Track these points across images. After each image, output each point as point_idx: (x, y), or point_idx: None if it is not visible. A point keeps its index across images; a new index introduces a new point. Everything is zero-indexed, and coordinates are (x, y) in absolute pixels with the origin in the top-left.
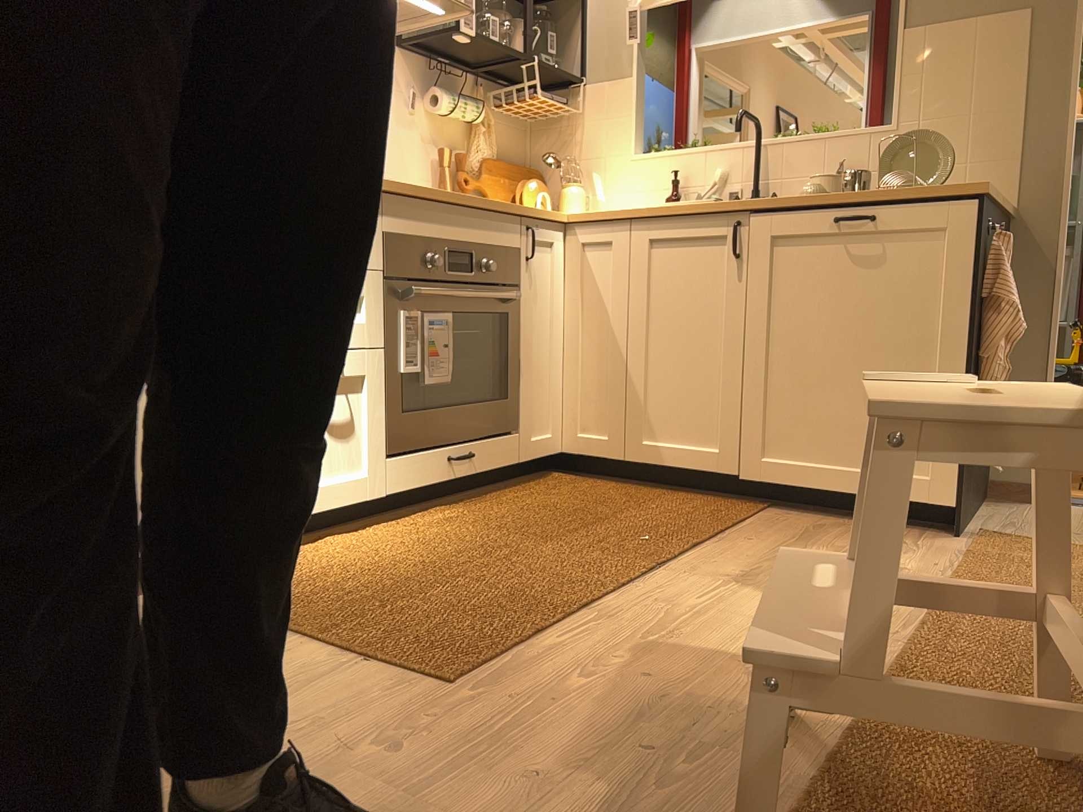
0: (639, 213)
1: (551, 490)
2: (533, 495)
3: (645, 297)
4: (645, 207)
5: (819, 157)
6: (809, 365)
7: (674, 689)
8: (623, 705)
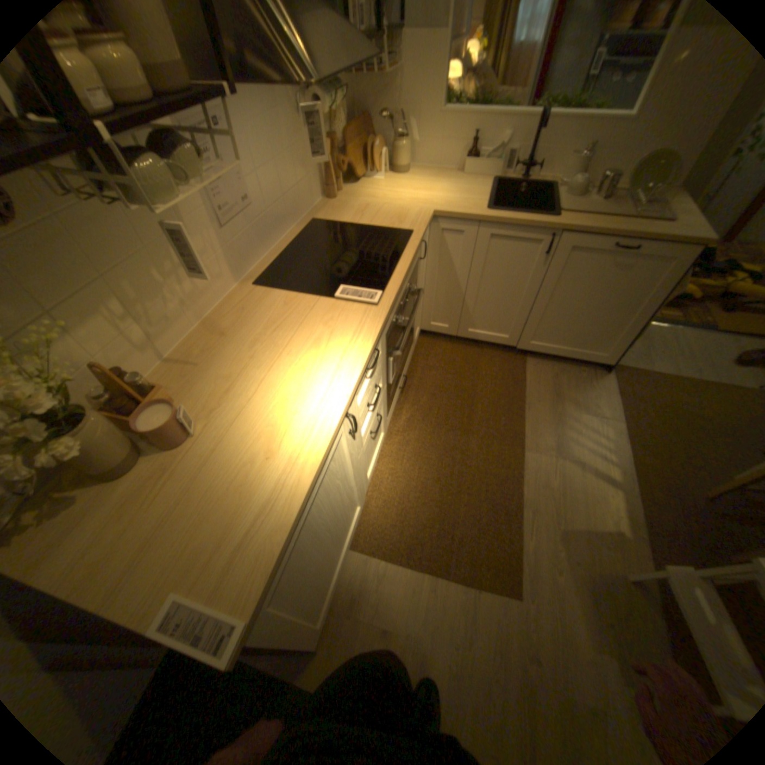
0: (488, 218)
1: (428, 363)
2: (427, 375)
3: (482, 265)
4: (493, 215)
5: (579, 130)
6: (569, 309)
7: (592, 570)
8: (585, 591)
